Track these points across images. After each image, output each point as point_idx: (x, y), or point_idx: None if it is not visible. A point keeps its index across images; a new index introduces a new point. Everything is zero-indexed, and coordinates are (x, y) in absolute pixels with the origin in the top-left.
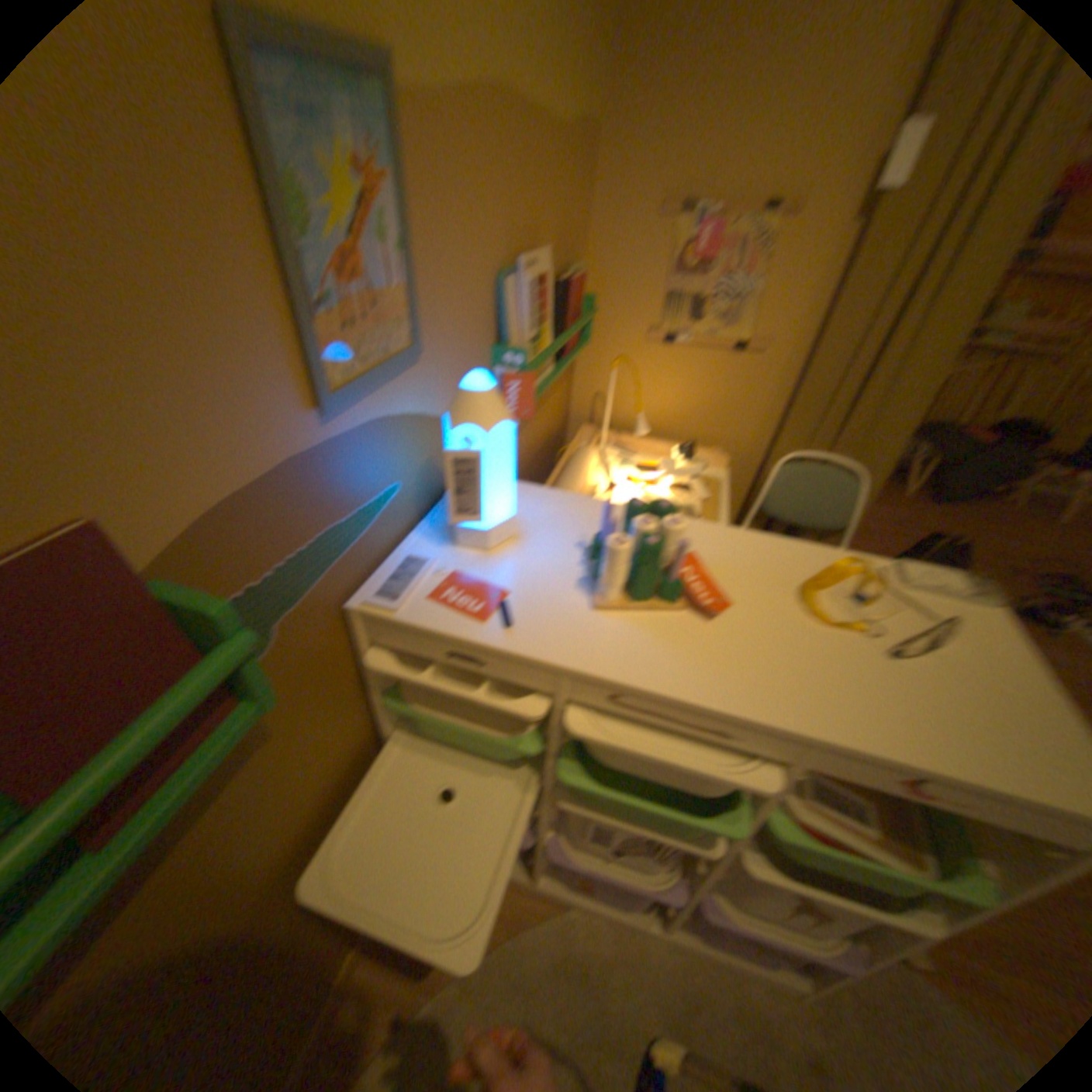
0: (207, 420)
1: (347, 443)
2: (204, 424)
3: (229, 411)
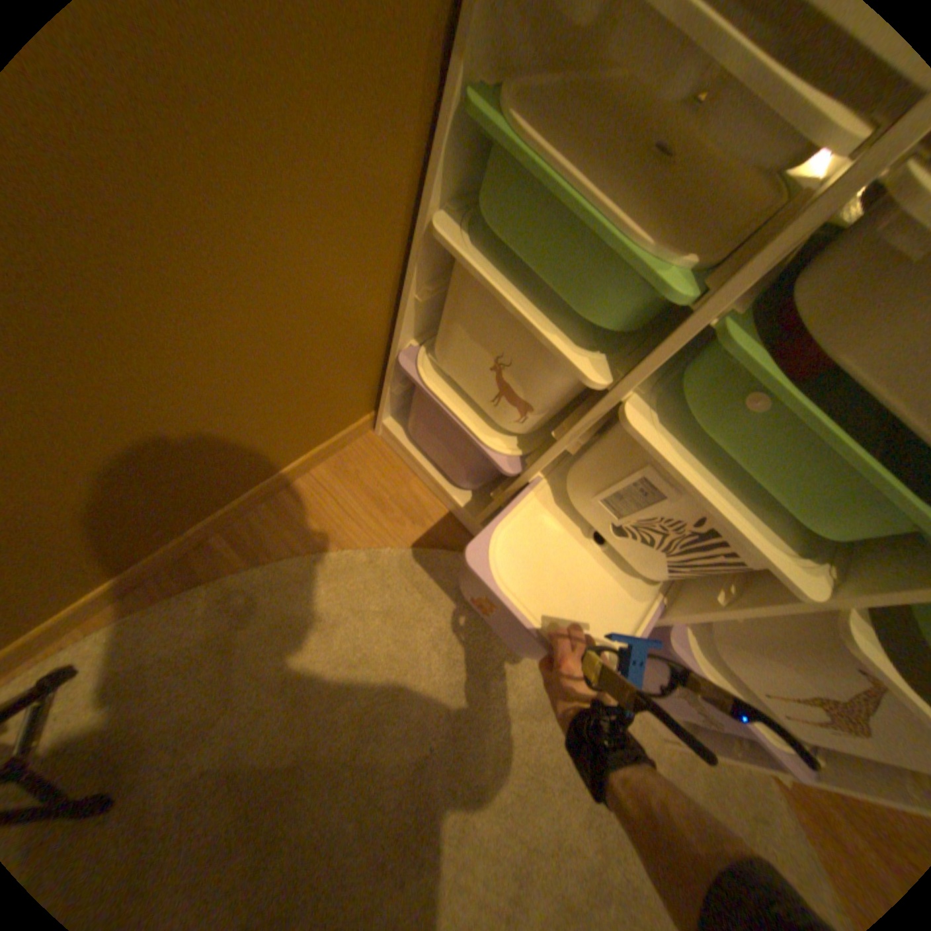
0: None
1: None
2: None
3: None
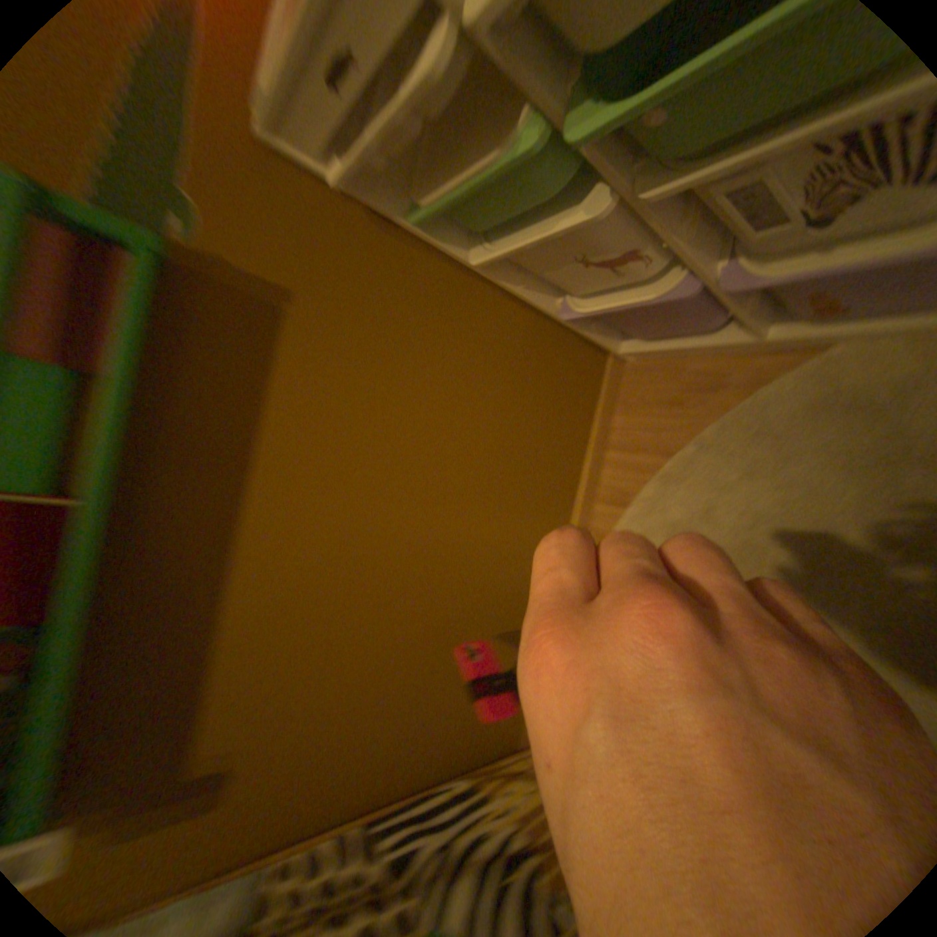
0: None
1: None
2: None
3: None
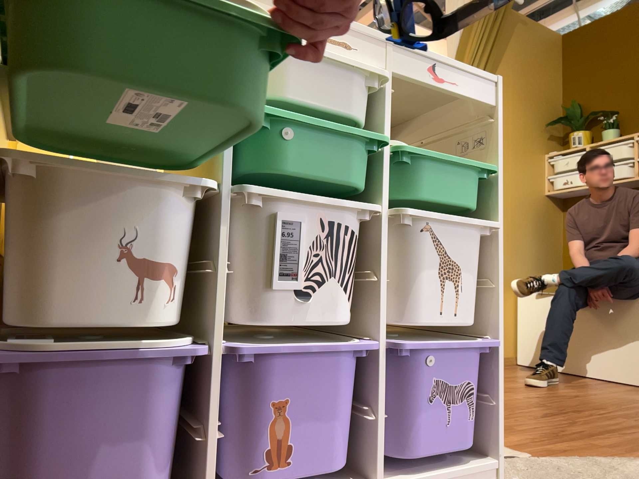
0: None
1: None
2: None
3: None
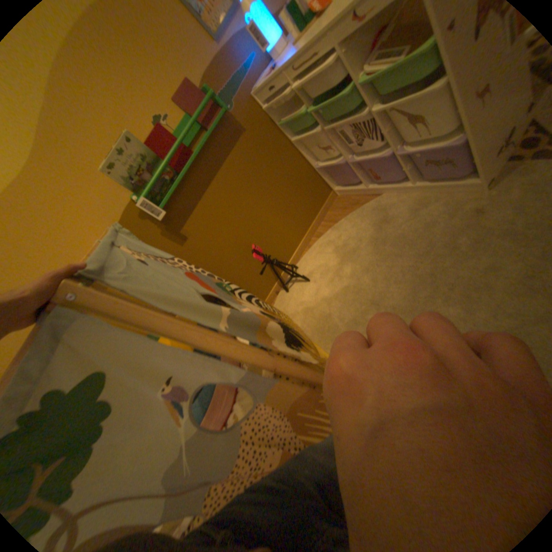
0: (192, 55)
1: (226, 47)
2: (192, 56)
3: (195, 51)
